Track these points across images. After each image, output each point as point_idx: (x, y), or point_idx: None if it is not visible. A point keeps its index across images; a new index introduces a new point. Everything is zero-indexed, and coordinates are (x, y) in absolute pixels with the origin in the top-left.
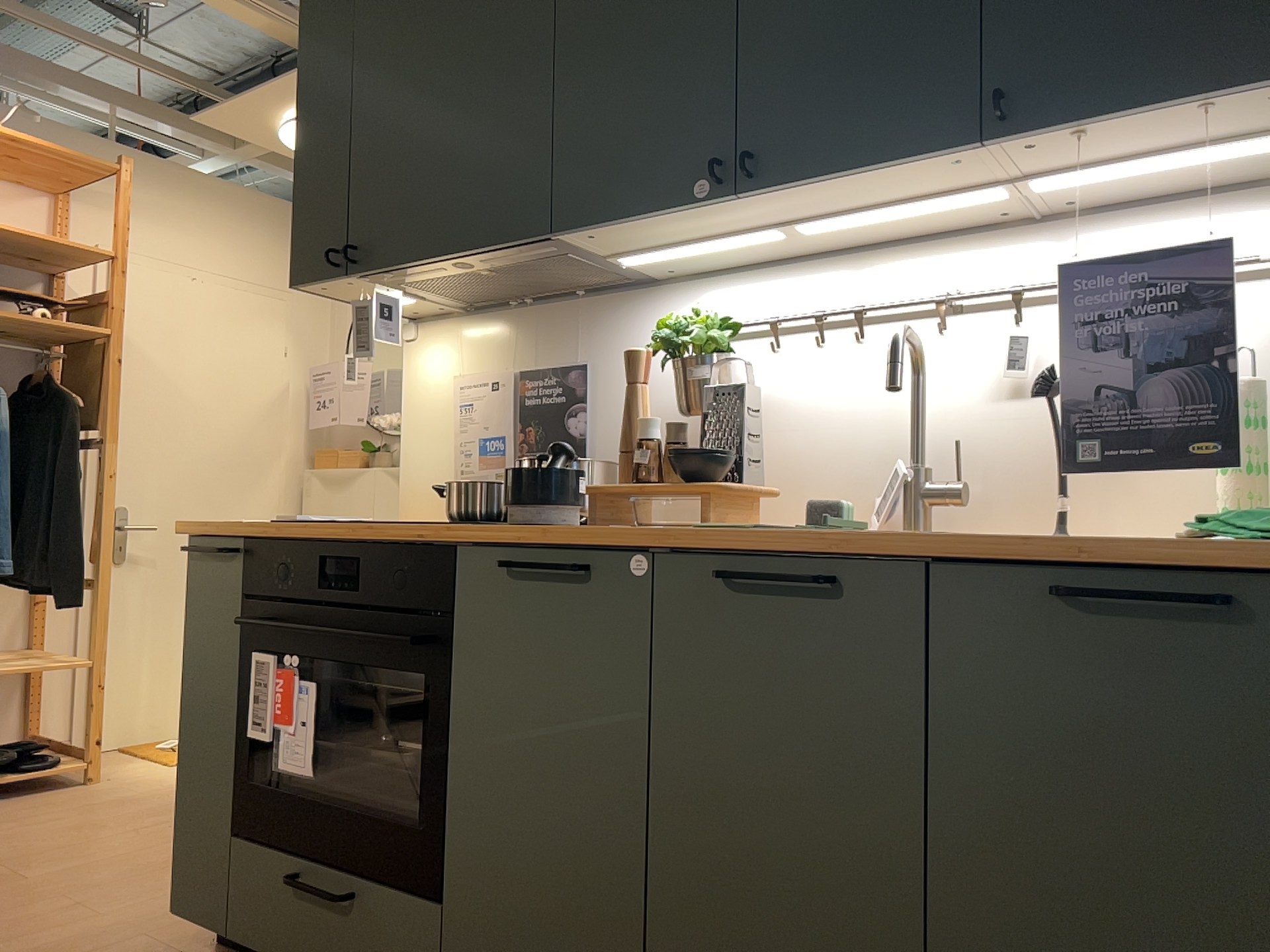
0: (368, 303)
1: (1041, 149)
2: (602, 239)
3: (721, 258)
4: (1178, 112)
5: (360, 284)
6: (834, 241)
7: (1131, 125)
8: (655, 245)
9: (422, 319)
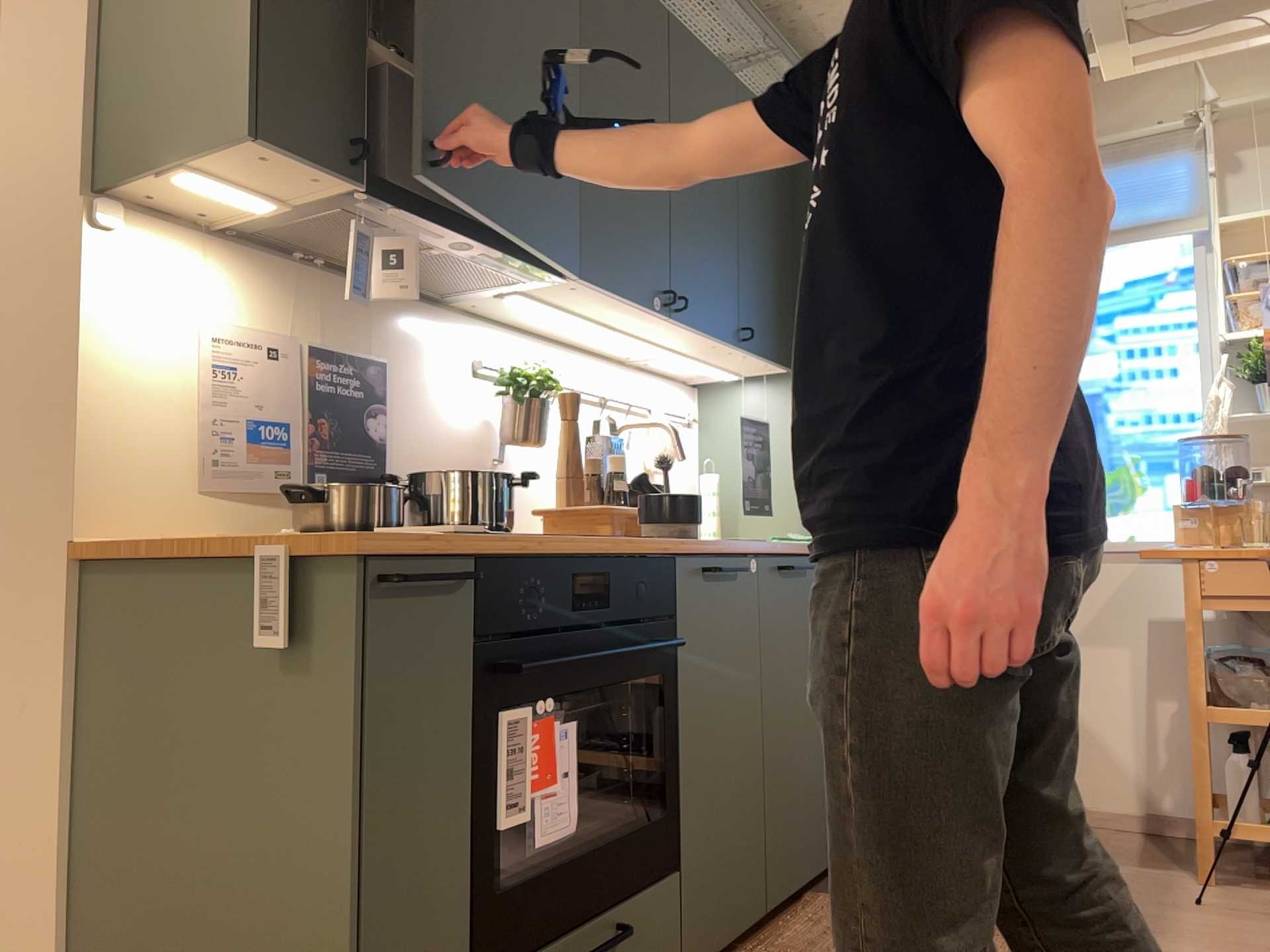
0: (370, 231)
1: (731, 353)
2: (565, 288)
3: (512, 313)
4: (766, 362)
5: (320, 184)
6: (566, 333)
7: (754, 359)
8: (552, 300)
9: (121, 200)
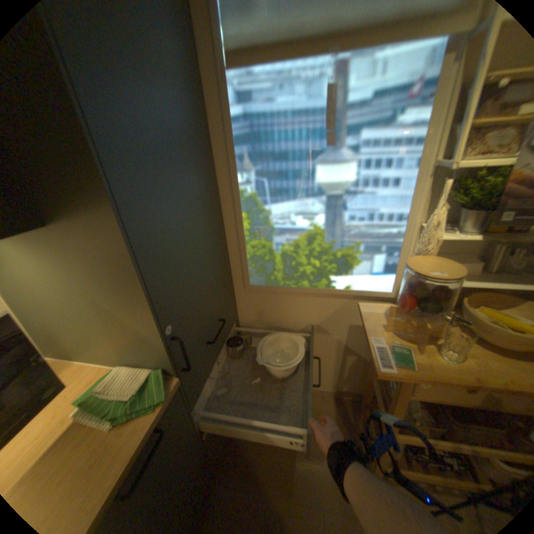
0: None
1: None
2: None
3: None
4: None
5: None
6: None
7: None
8: None
9: None
